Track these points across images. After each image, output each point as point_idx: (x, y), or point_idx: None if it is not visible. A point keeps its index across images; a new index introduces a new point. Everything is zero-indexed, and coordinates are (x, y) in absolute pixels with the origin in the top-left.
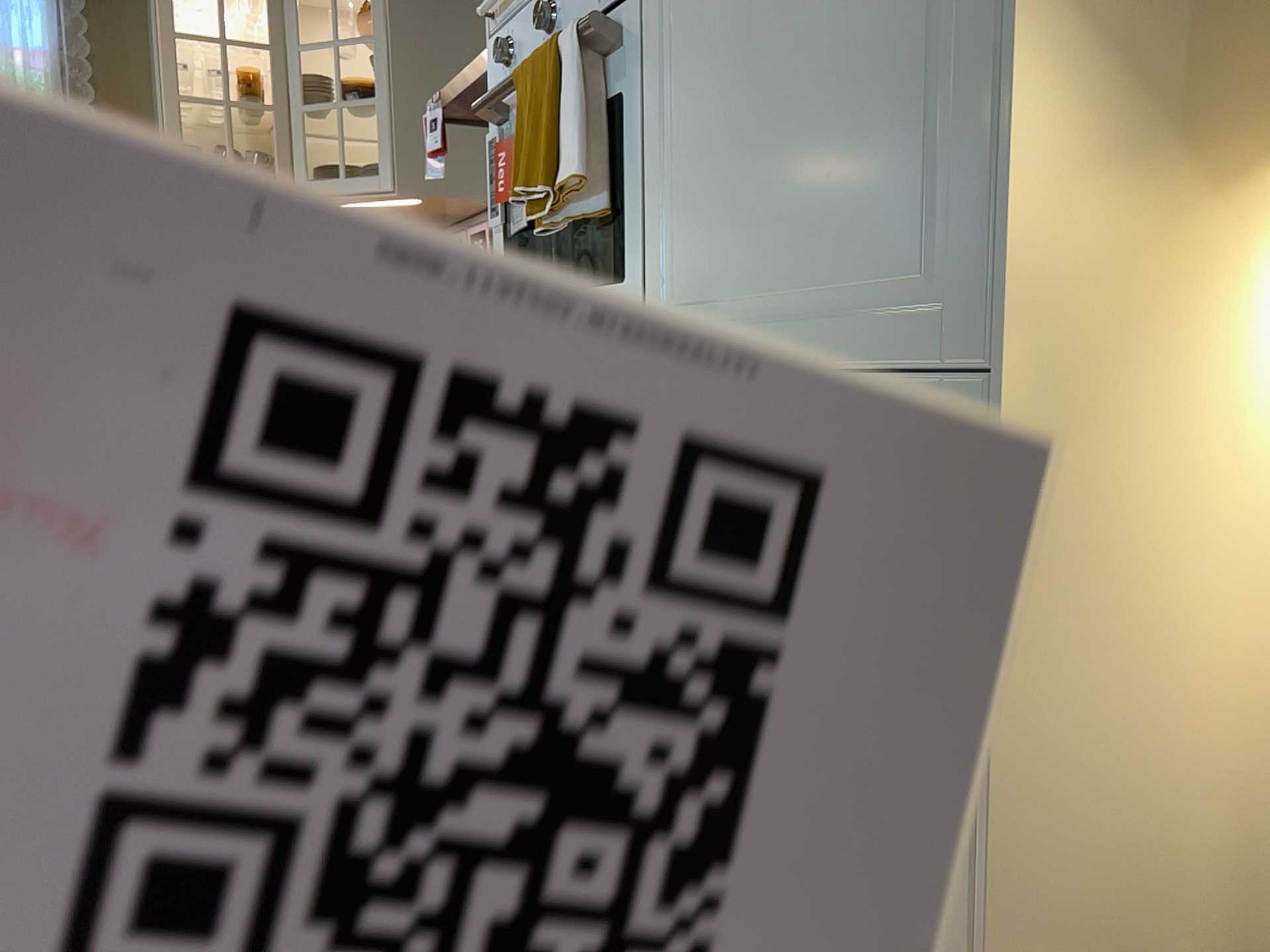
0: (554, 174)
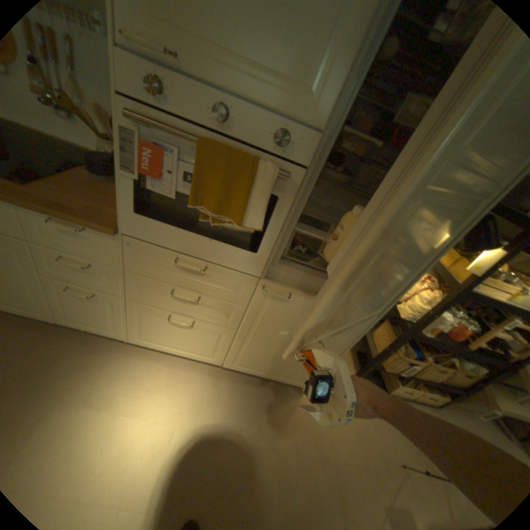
0: (238, 218)
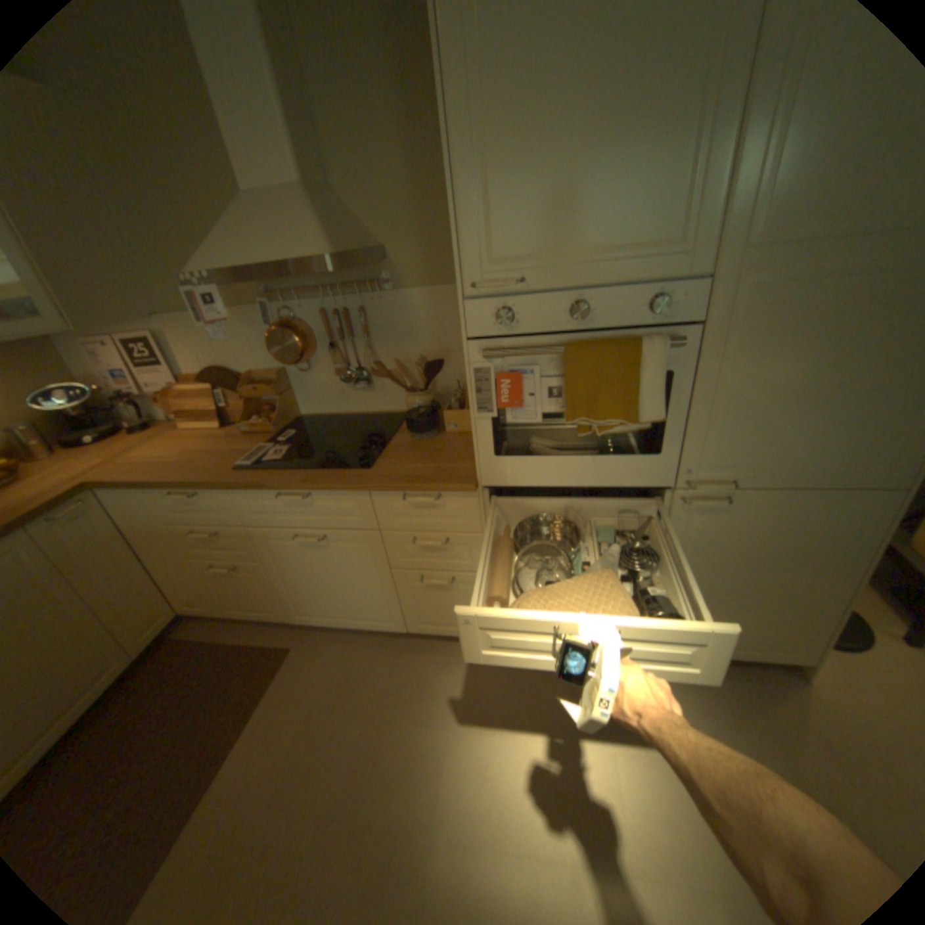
0: (629, 415)
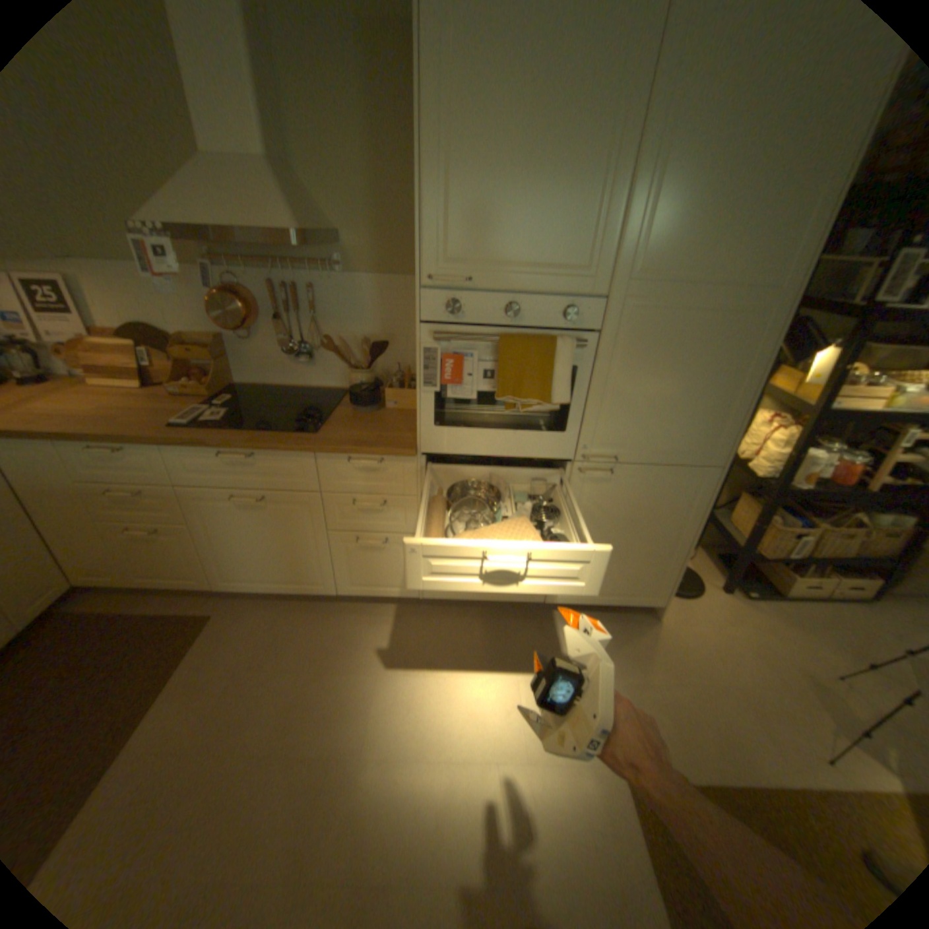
0: (544, 397)
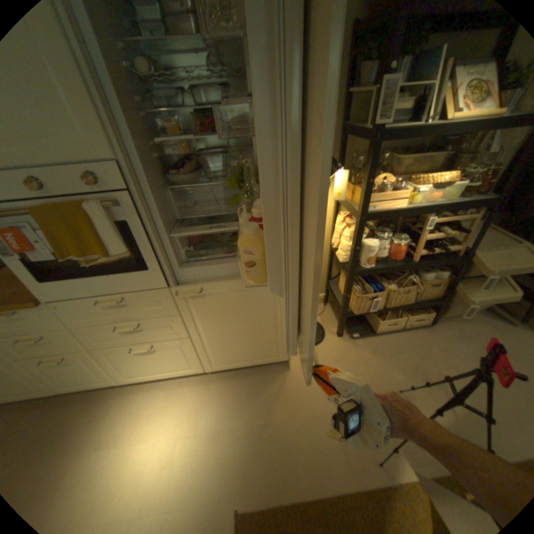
0: (100, 252)
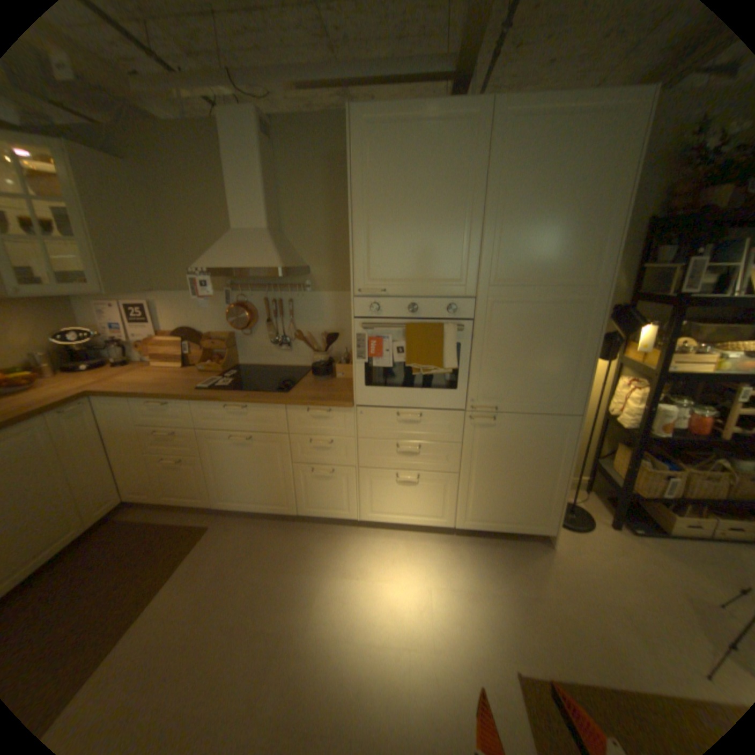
0: (437, 364)
